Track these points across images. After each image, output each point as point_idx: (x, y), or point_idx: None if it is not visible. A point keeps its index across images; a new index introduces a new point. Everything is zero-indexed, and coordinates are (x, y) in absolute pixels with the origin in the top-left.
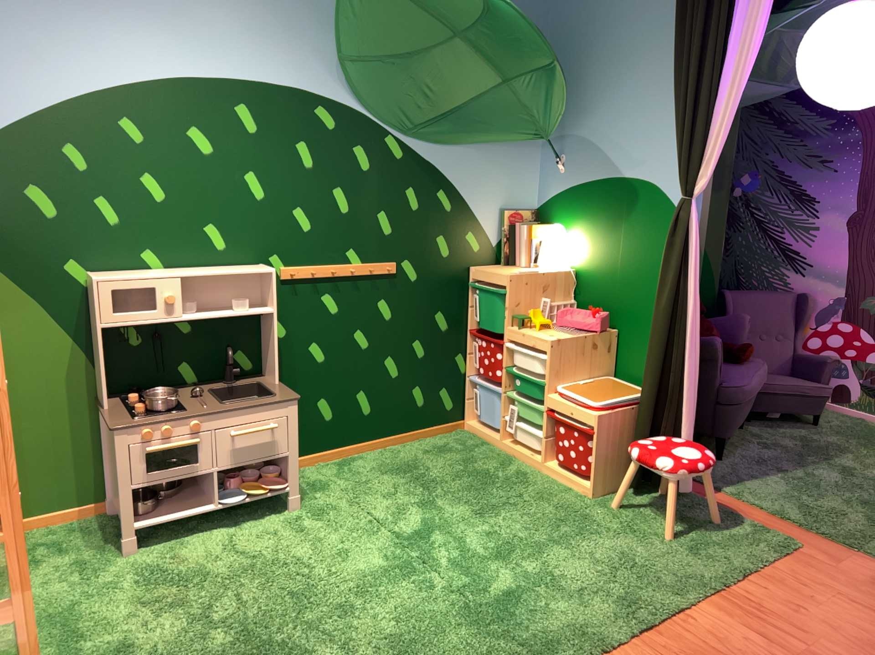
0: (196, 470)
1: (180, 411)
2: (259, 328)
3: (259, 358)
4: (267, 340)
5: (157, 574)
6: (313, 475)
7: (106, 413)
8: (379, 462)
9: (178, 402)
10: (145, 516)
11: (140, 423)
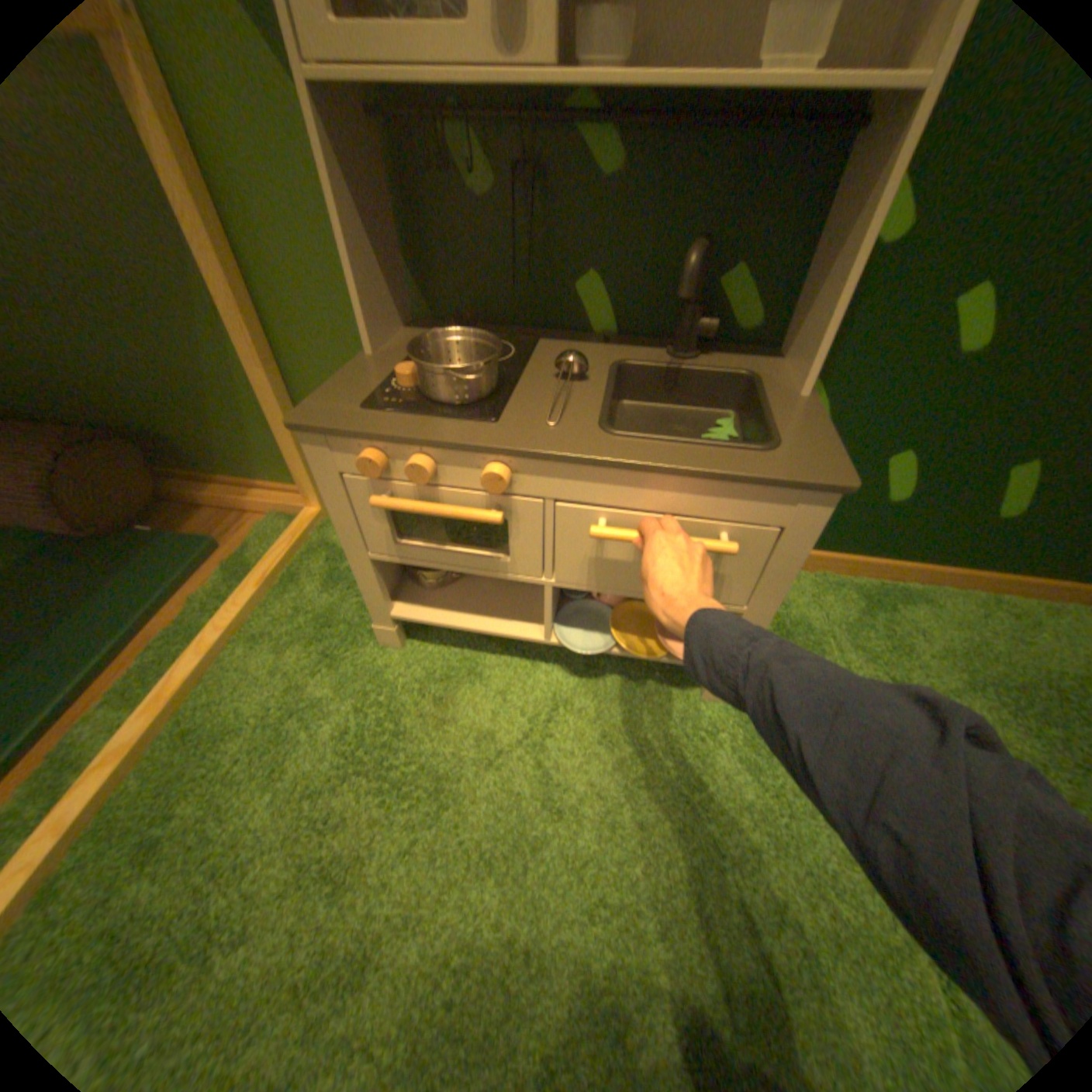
0: (507, 572)
1: (490, 418)
2: (834, 196)
3: (792, 302)
4: (842, 239)
5: (387, 732)
6: (803, 601)
7: (355, 369)
8: (975, 641)
9: (501, 390)
10: (426, 596)
11: (356, 431)
